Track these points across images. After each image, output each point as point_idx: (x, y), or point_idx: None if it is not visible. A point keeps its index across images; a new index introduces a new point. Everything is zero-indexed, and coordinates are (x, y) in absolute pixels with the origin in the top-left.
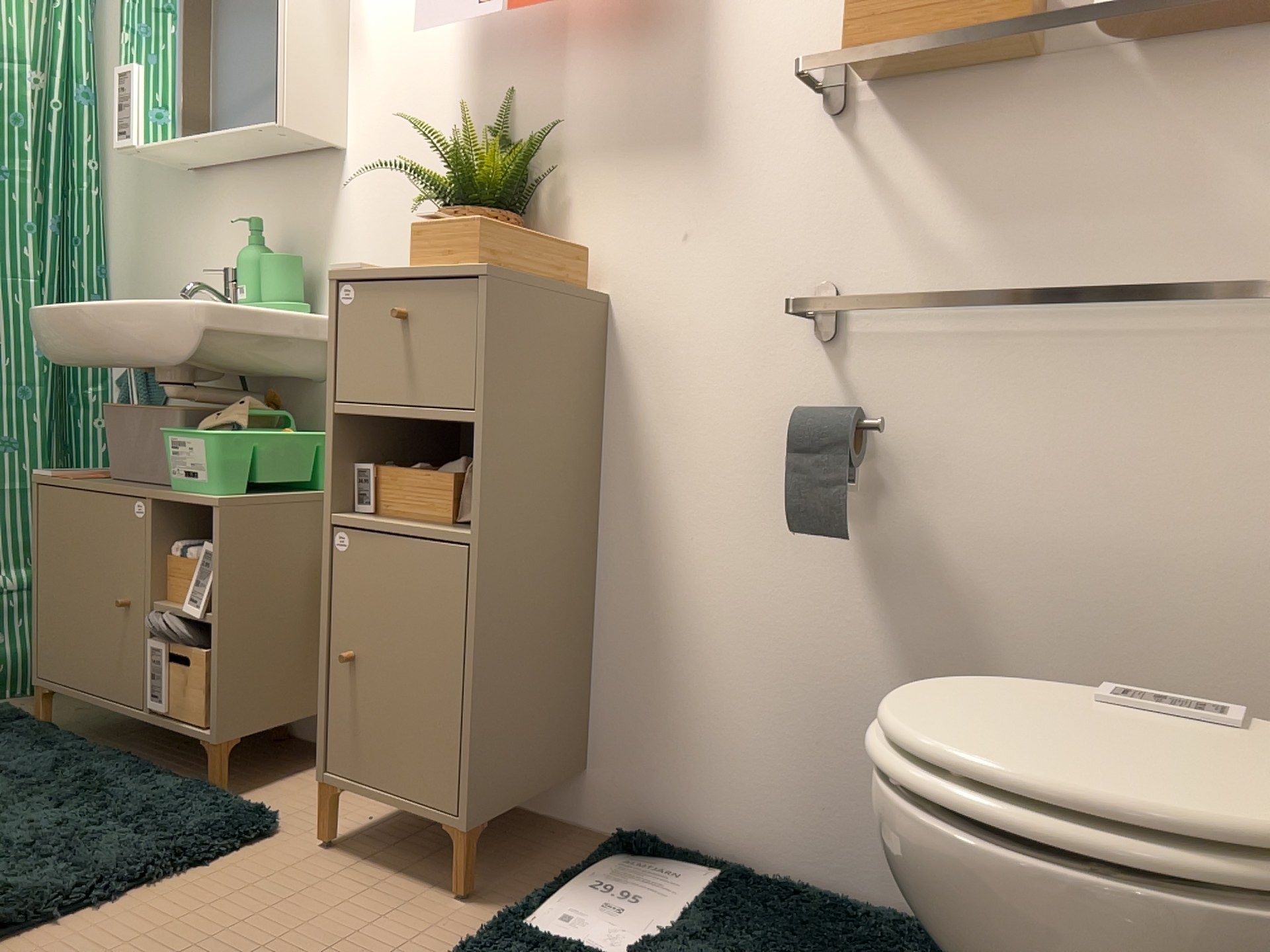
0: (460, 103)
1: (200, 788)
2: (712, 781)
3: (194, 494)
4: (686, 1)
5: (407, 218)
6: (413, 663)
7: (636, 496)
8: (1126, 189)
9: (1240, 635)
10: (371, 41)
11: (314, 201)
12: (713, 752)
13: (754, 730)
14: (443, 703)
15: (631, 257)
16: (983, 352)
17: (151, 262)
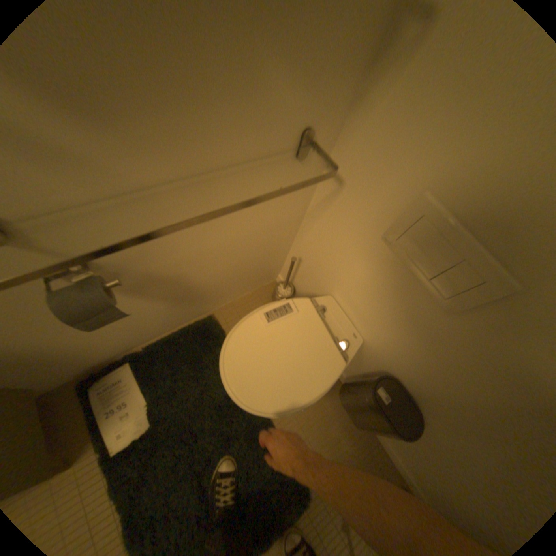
0: None
1: None
2: (97, 353)
3: None
4: None
5: None
6: None
7: None
8: (207, 78)
9: (257, 242)
10: None
11: None
12: (90, 351)
13: (105, 339)
14: None
15: None
16: (140, 204)
17: None
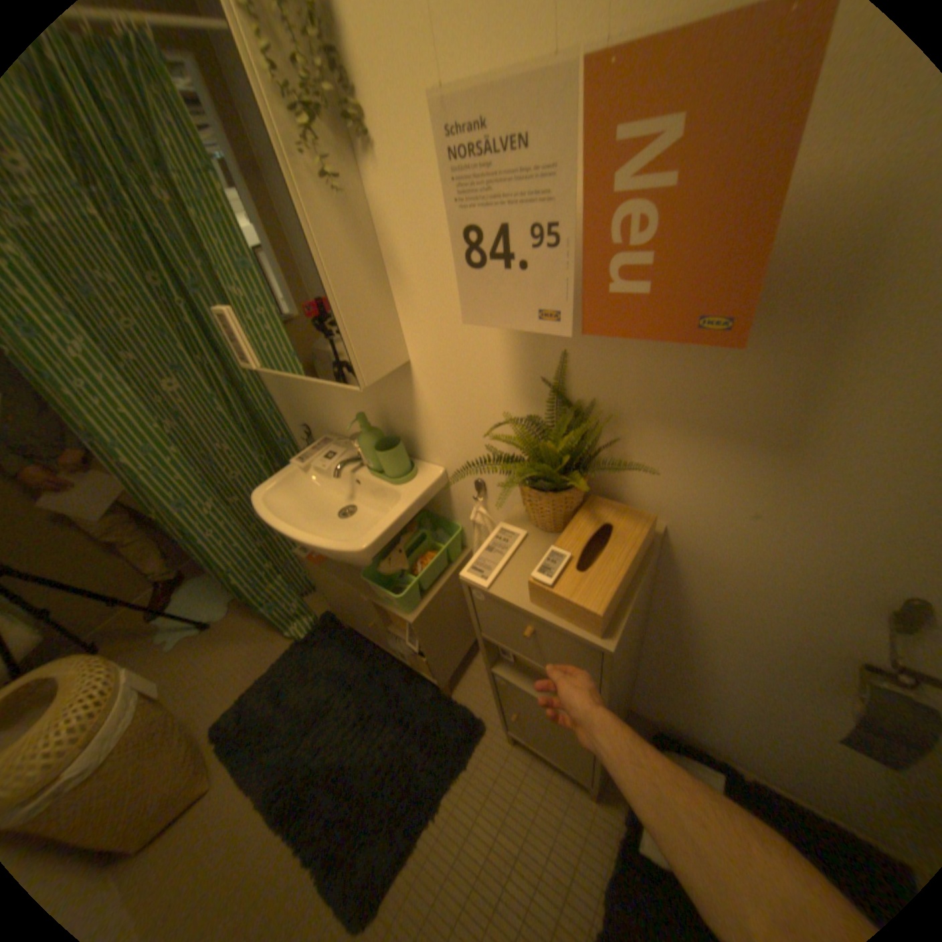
0: (509, 348)
1: (441, 702)
2: (718, 734)
3: (395, 610)
4: (816, 301)
5: (476, 424)
6: (560, 741)
7: (681, 627)
8: None
9: None
10: (406, 272)
11: (394, 390)
12: (722, 728)
13: (754, 735)
14: (582, 762)
15: (694, 509)
16: None
17: (292, 394)
